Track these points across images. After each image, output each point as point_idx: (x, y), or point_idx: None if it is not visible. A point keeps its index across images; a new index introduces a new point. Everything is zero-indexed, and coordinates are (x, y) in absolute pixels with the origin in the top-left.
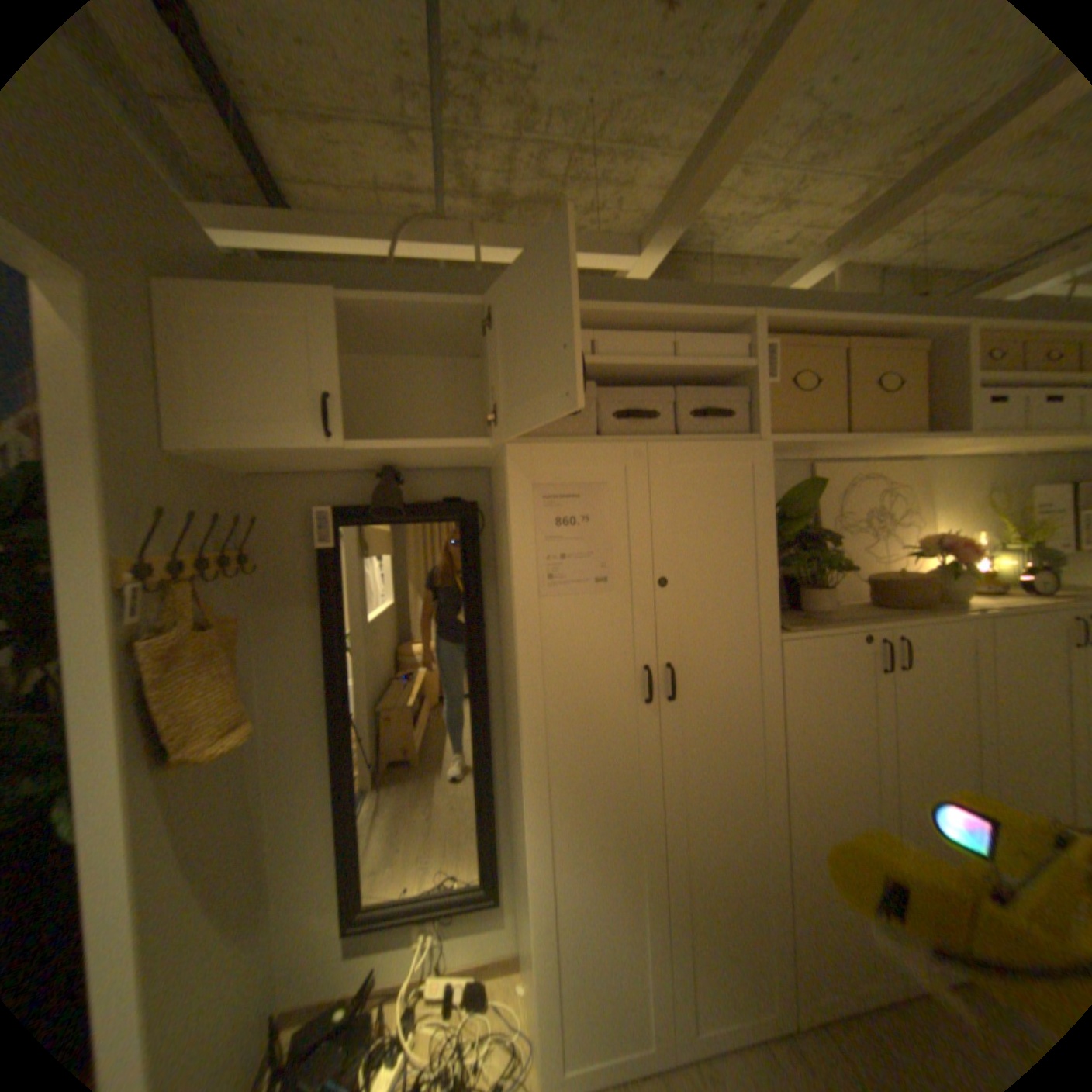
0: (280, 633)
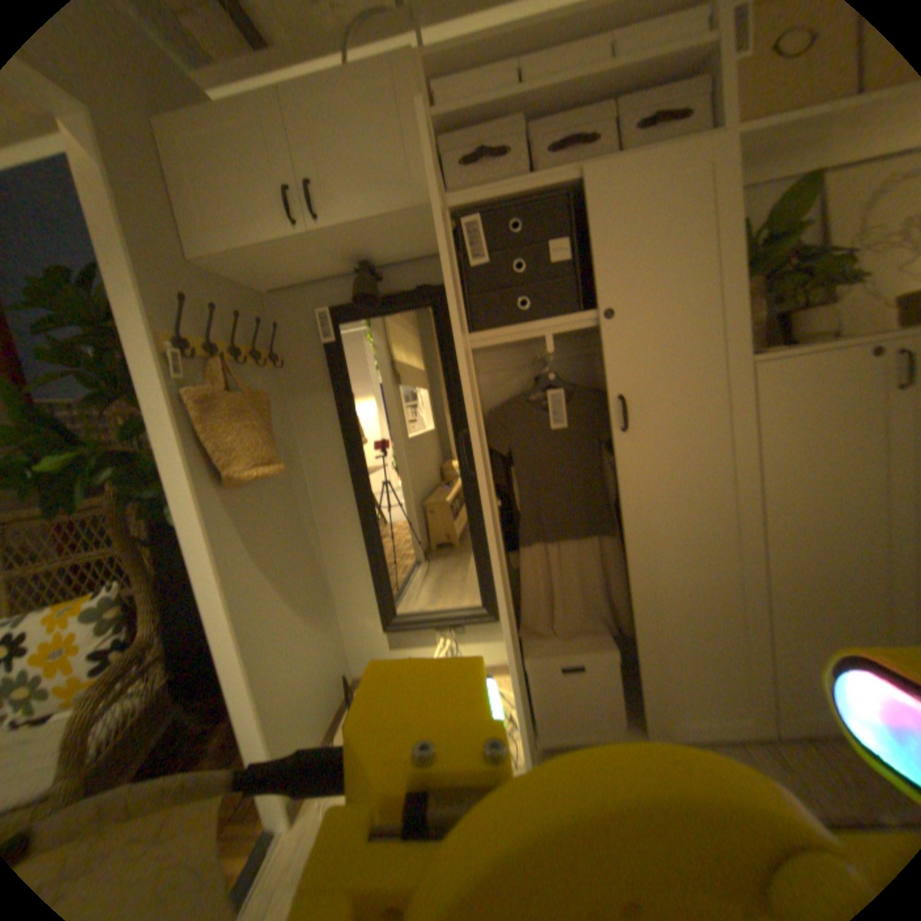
0: (312, 413)
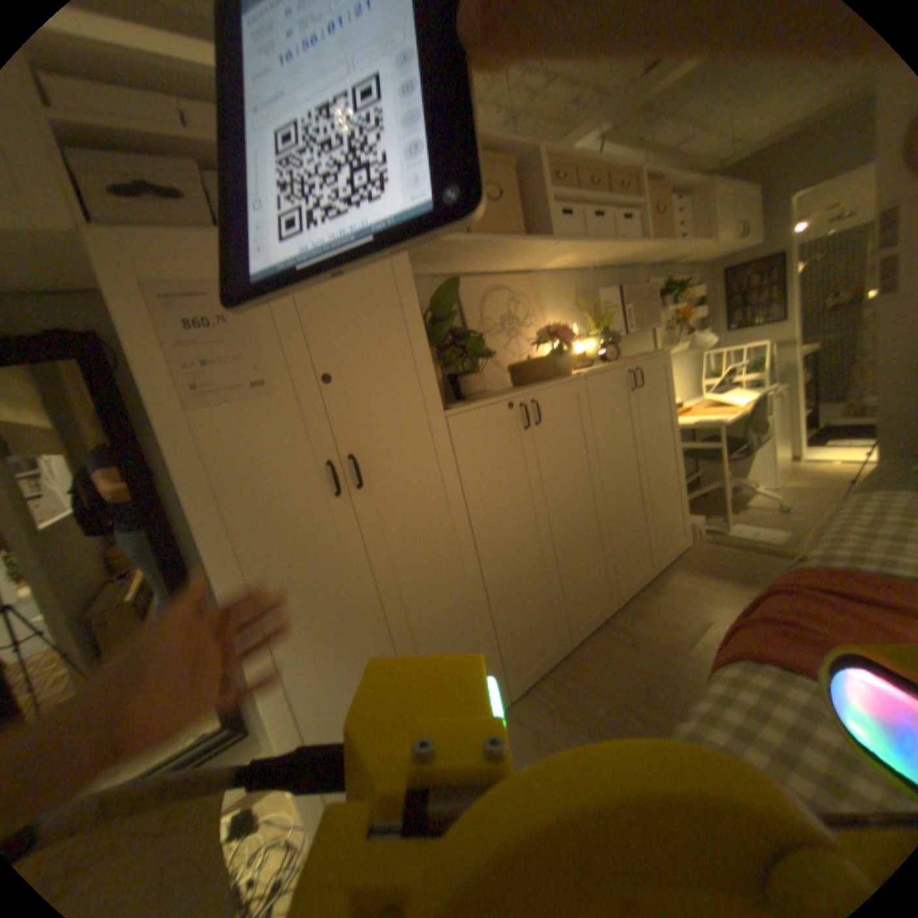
0: None
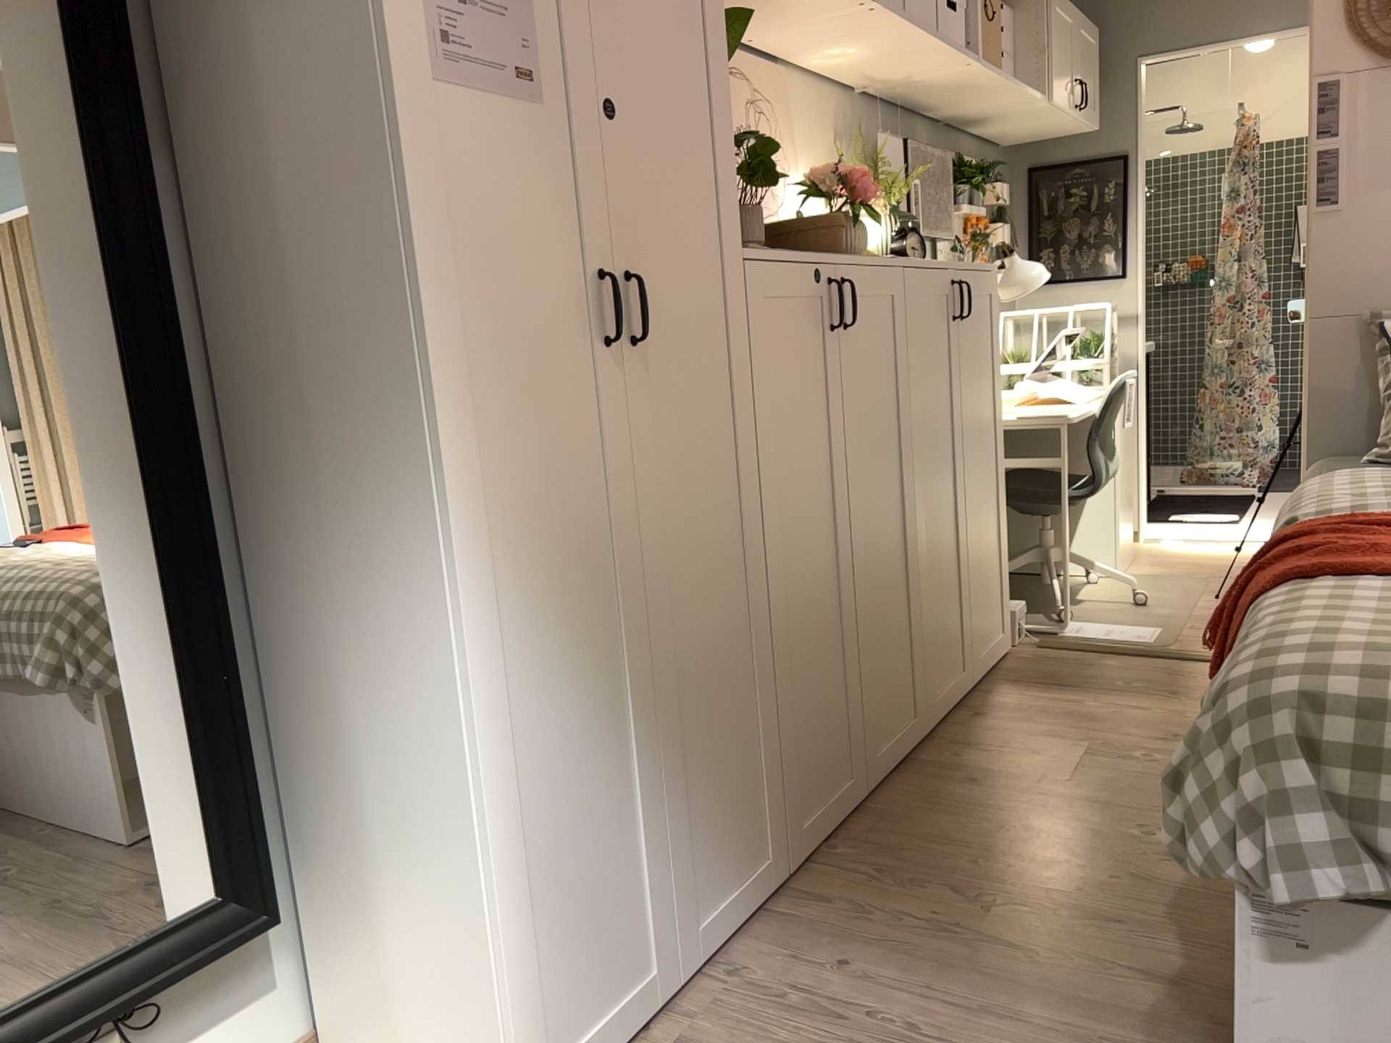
0: None
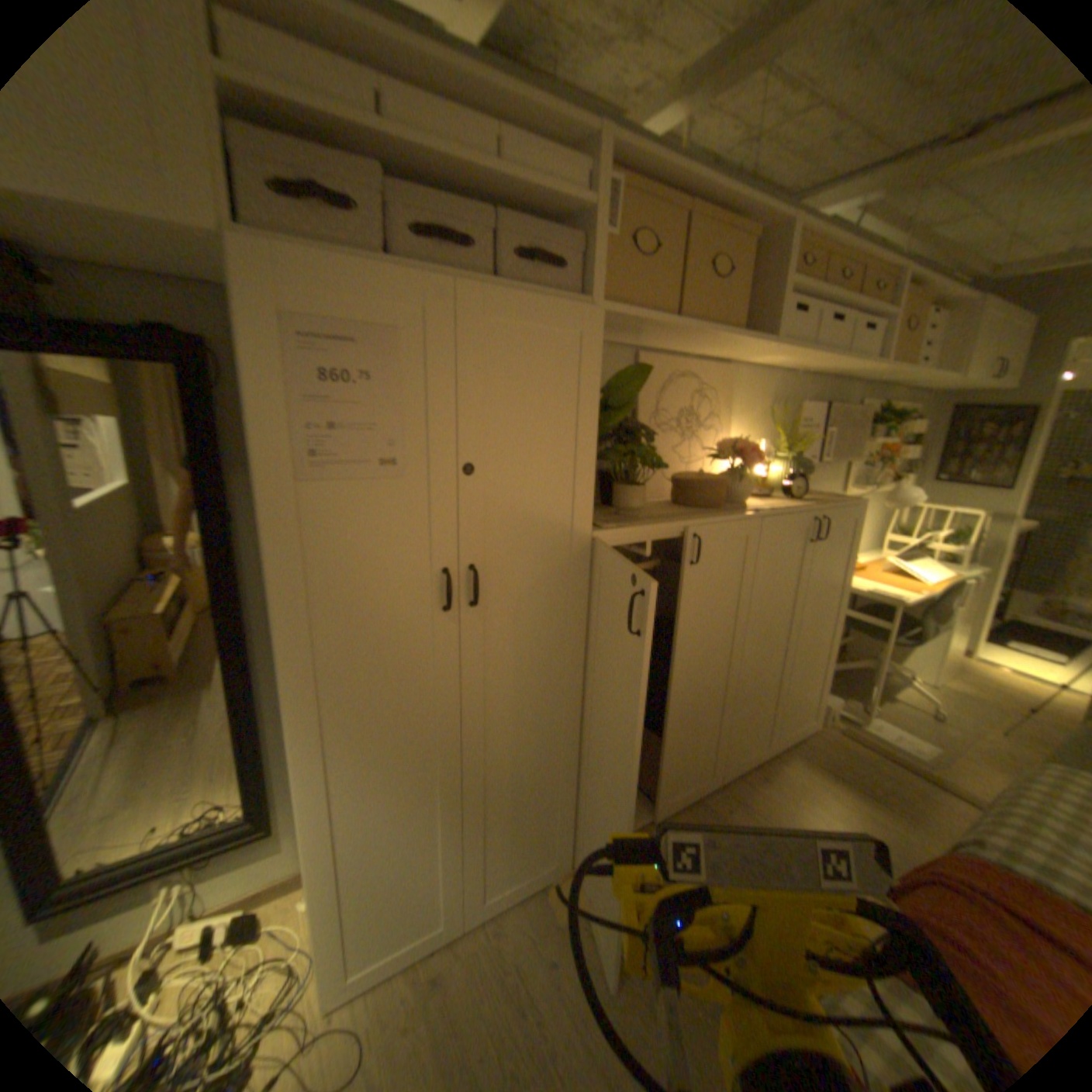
0: None
